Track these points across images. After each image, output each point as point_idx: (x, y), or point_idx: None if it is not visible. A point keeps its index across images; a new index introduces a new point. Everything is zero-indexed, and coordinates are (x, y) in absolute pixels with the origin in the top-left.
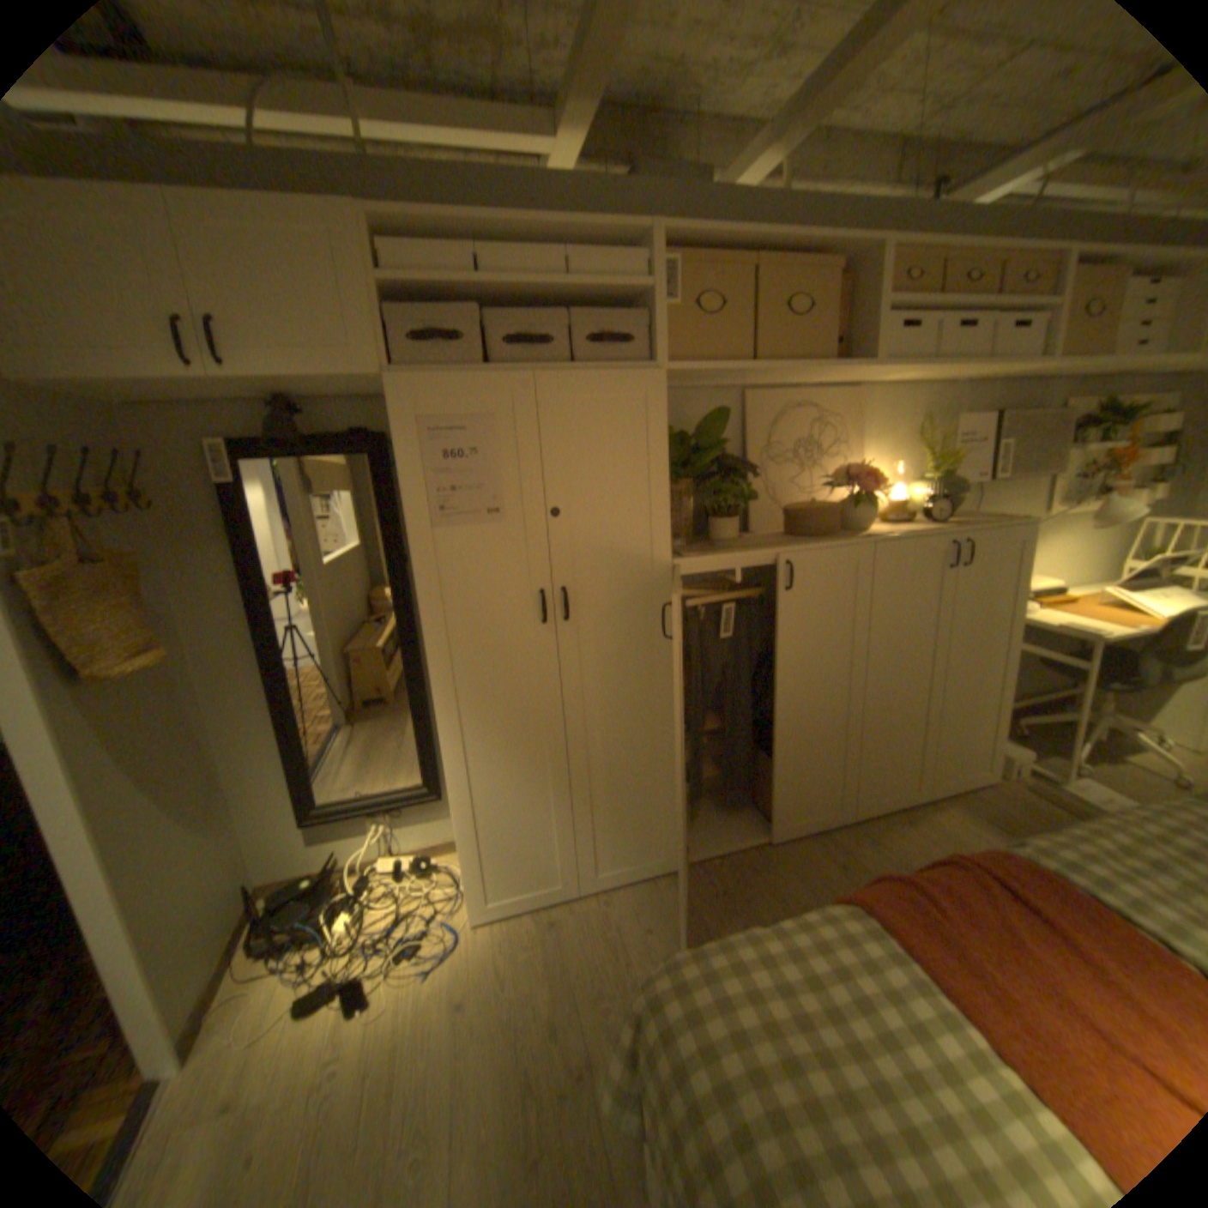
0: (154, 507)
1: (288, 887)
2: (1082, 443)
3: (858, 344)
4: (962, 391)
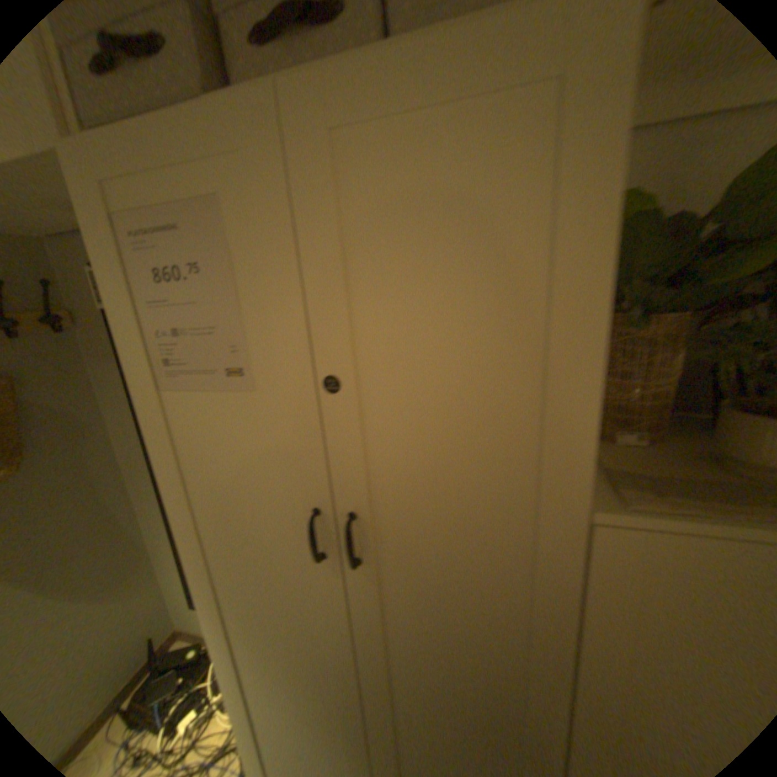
0: (80, 329)
1: (181, 650)
2: None
3: None
4: None
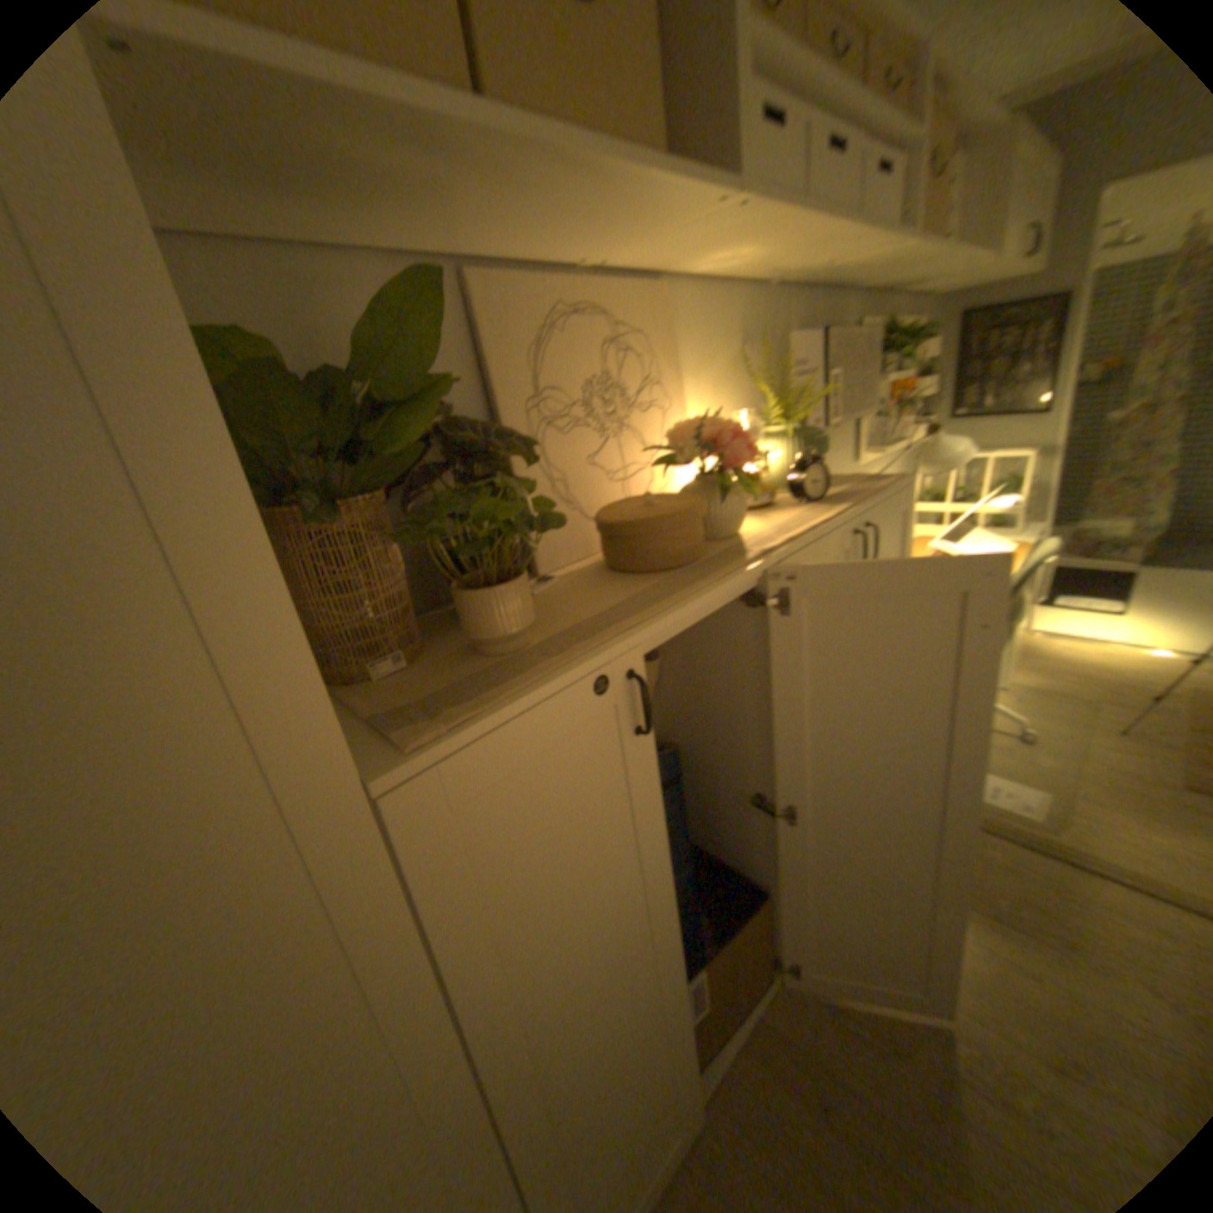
0: None
1: None
2: (884, 372)
3: (689, 144)
4: (781, 296)
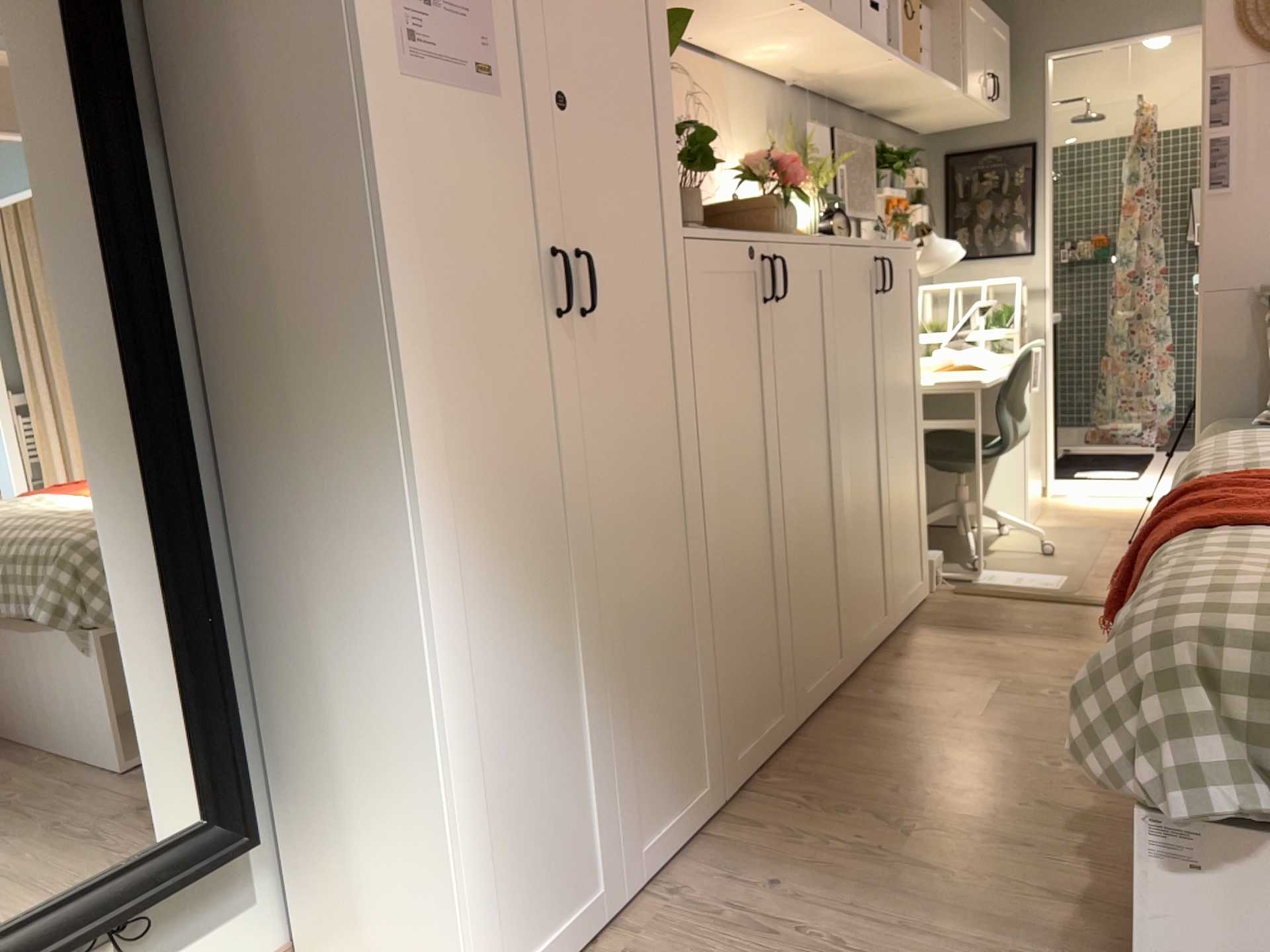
0: None
1: None
2: (878, 186)
3: None
4: (795, 96)
